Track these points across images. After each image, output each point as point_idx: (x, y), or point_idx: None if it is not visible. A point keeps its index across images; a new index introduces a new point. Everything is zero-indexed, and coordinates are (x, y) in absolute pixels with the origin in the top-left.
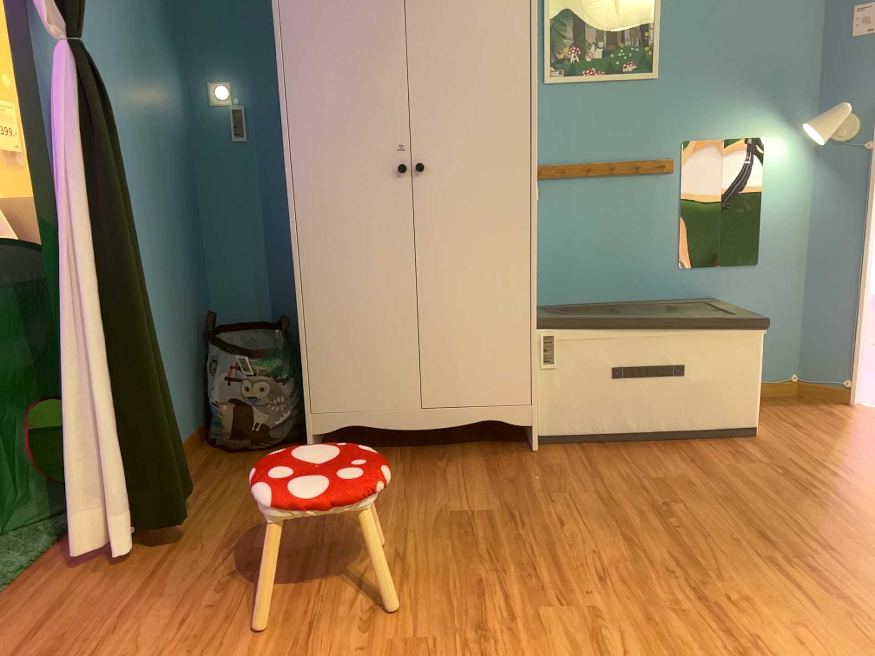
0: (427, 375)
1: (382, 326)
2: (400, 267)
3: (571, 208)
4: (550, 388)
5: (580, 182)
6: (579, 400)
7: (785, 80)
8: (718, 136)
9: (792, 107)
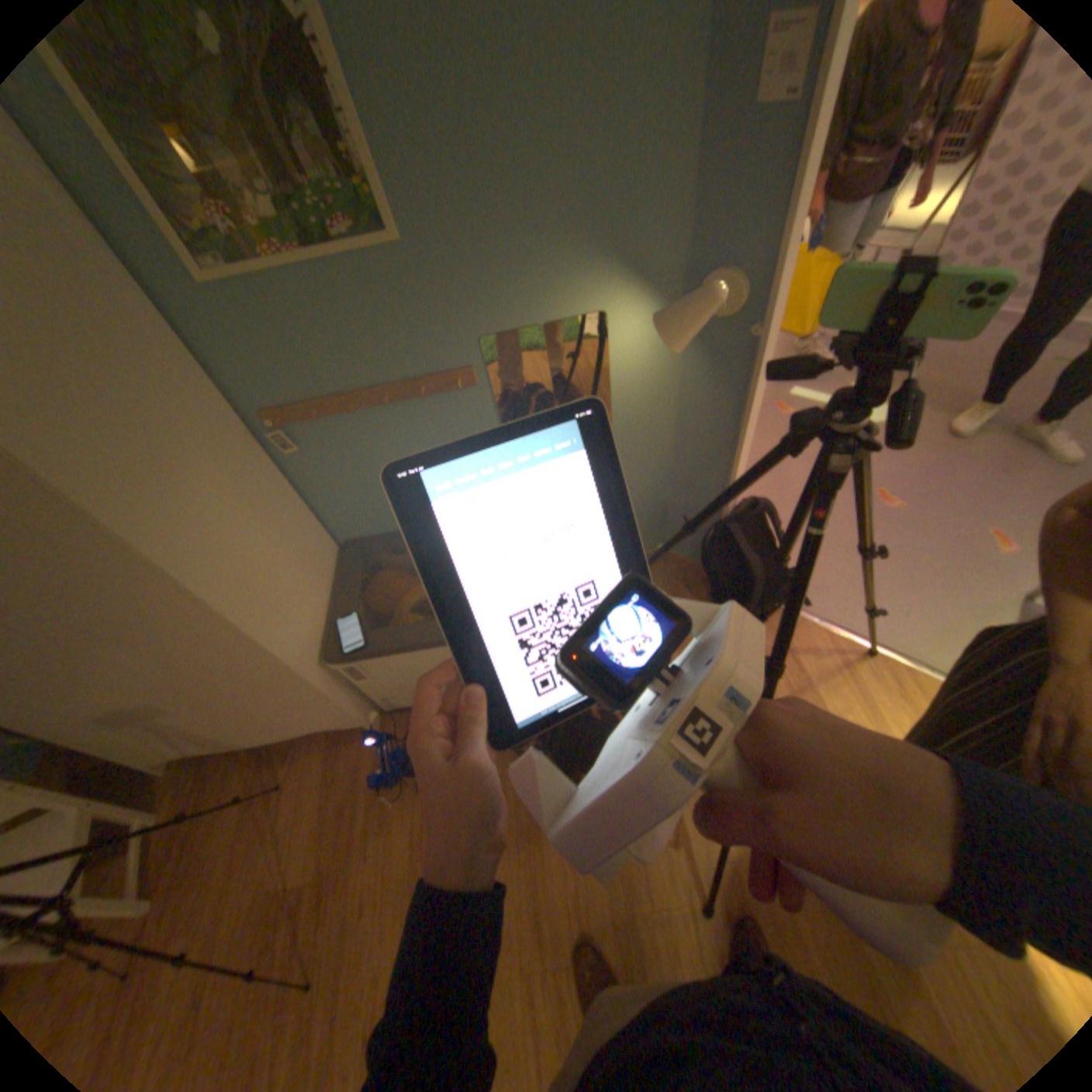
0: (231, 717)
1: (135, 715)
2: (97, 682)
3: (354, 449)
4: (373, 693)
5: (350, 418)
6: (410, 692)
7: (634, 206)
8: (534, 321)
9: (648, 254)
